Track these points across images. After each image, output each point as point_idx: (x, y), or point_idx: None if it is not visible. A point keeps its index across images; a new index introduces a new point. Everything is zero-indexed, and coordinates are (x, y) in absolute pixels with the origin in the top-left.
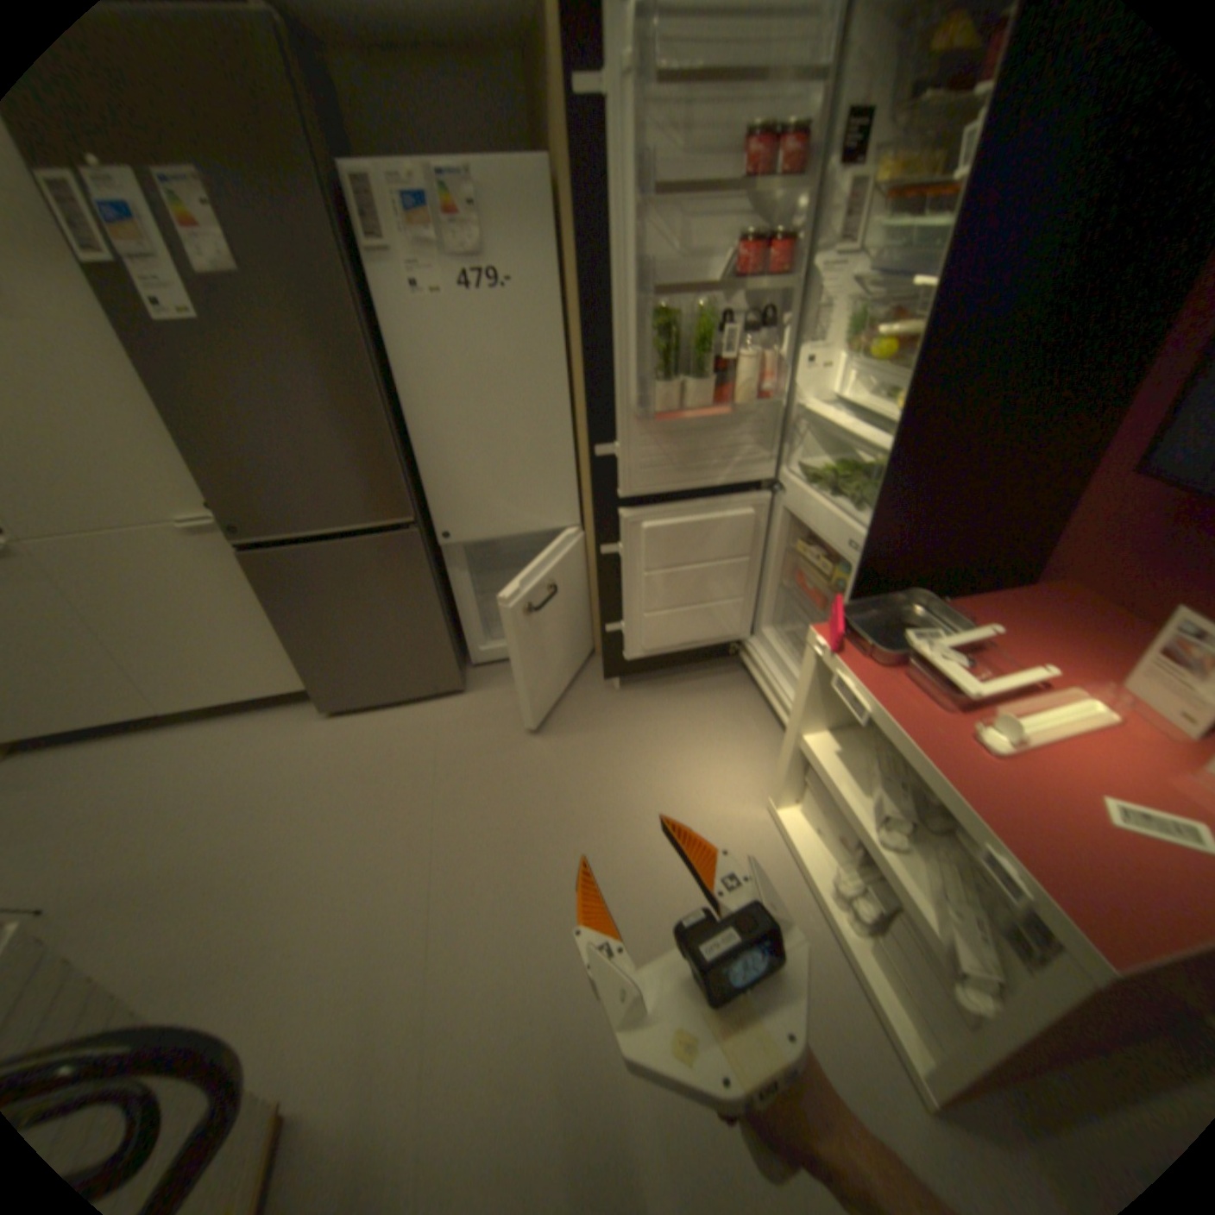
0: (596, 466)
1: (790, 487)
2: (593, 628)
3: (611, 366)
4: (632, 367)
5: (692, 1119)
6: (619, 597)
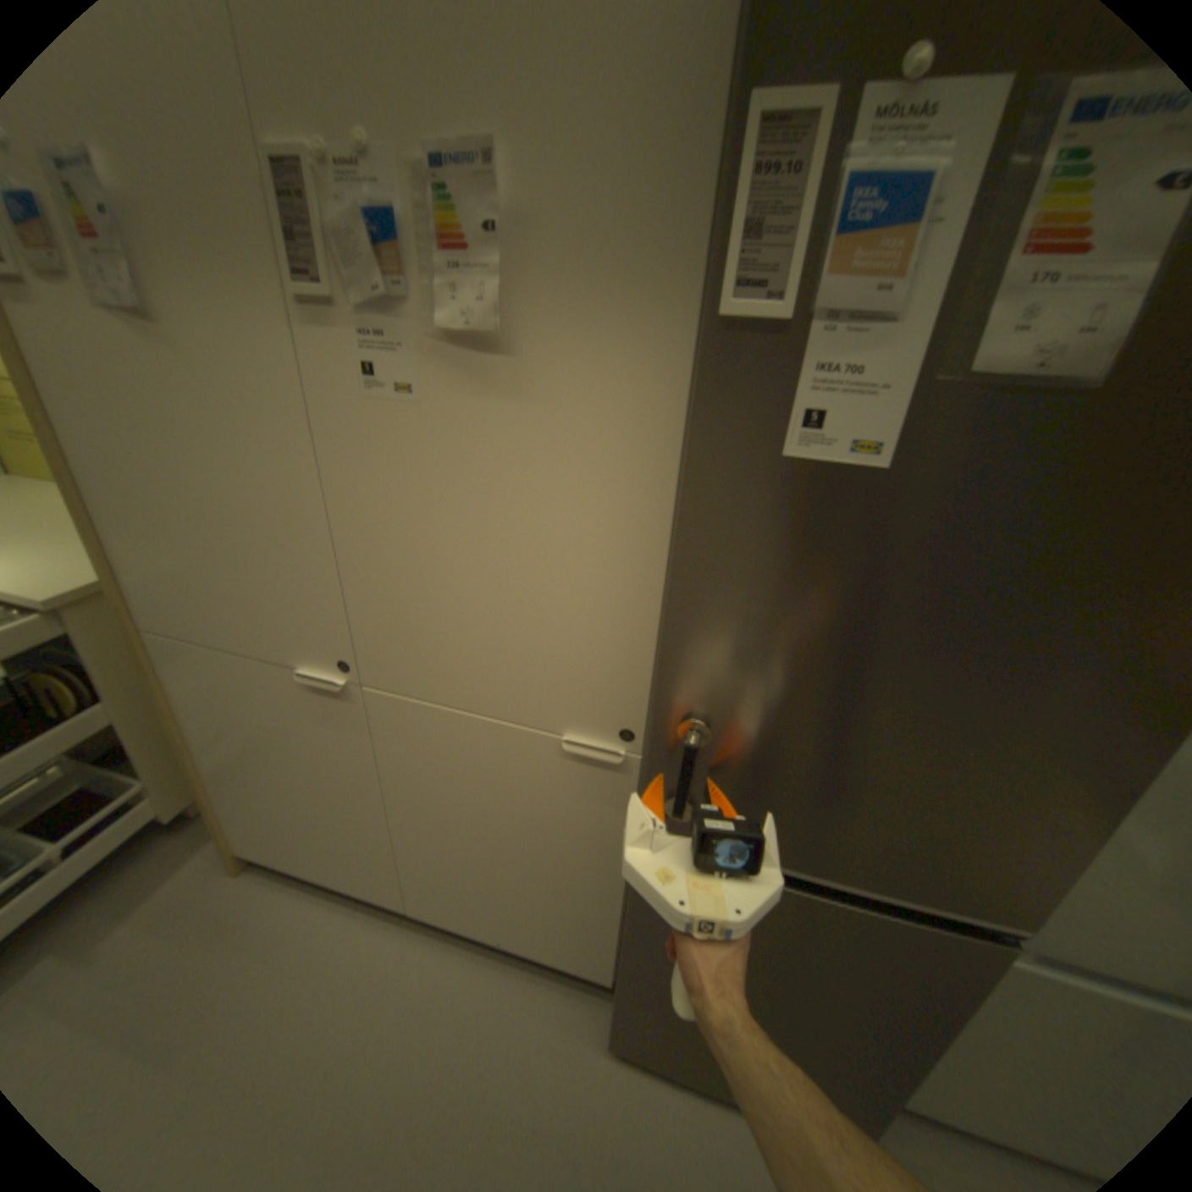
0: None
1: None
2: None
3: None
4: None
5: None
6: None
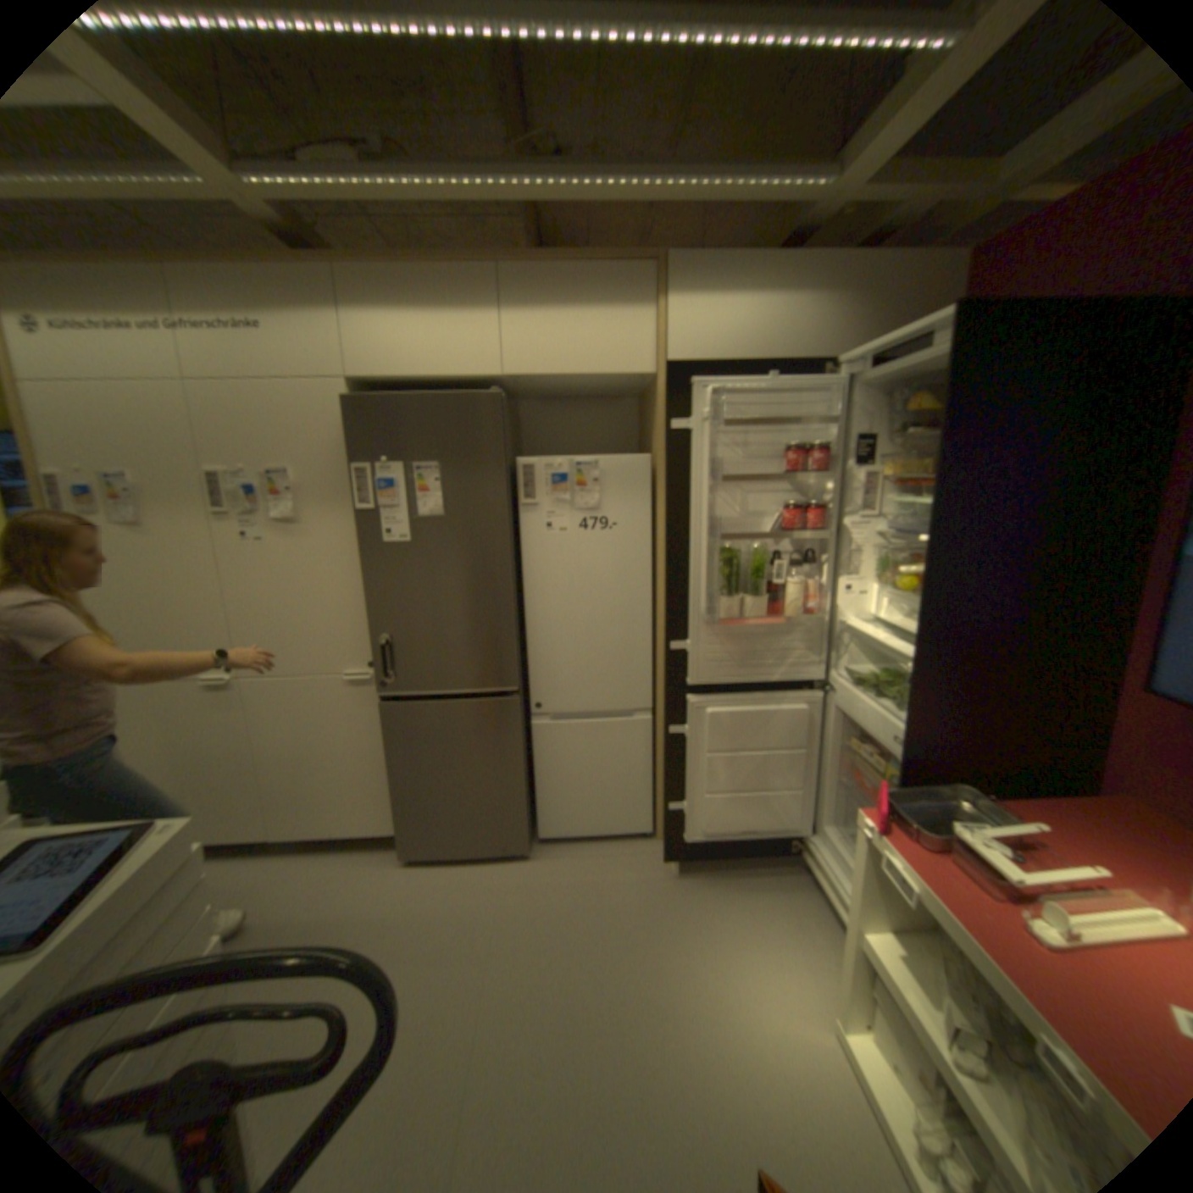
0: (670, 658)
1: (841, 689)
2: (656, 808)
3: (687, 584)
4: (703, 585)
5: None
6: (683, 775)
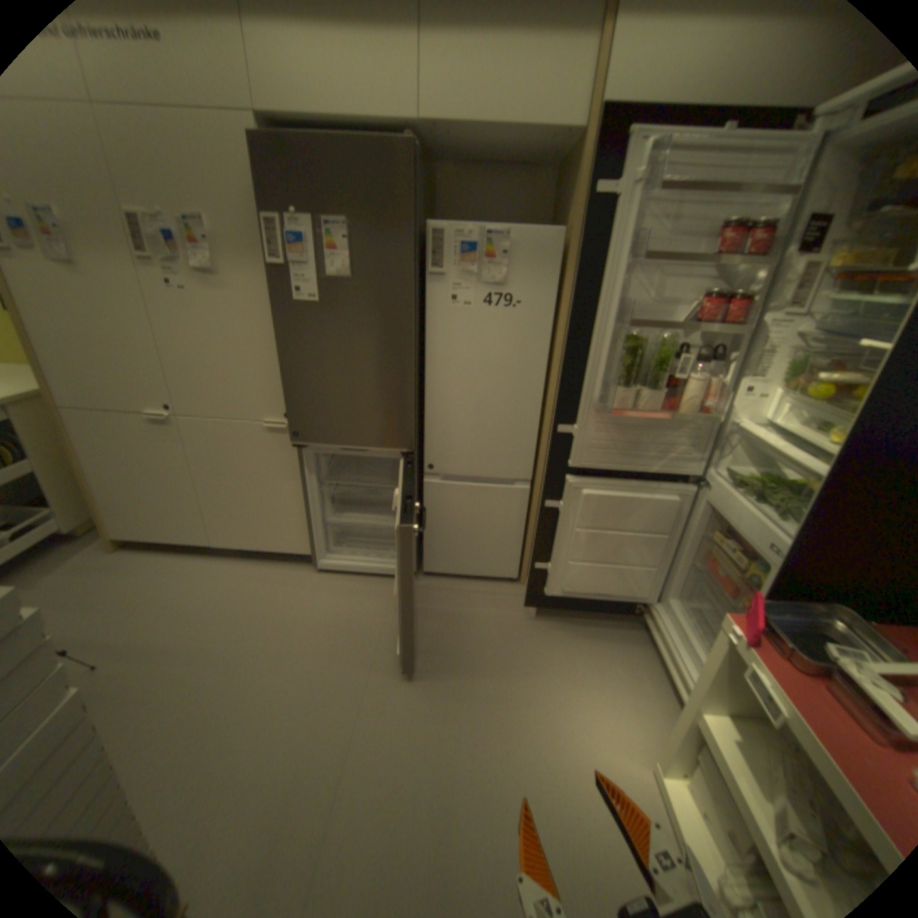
0: (553, 438)
1: (714, 485)
2: (522, 560)
3: (583, 369)
4: (599, 372)
5: None
6: (551, 541)
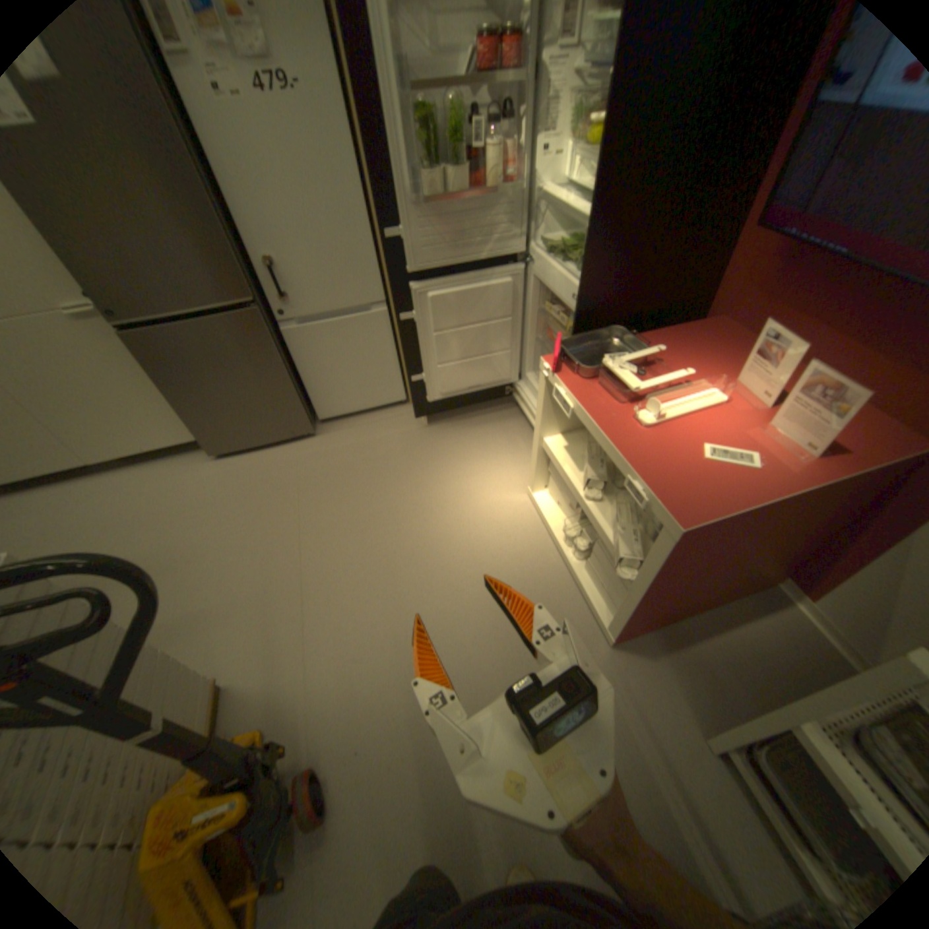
0: (389, 248)
1: (537, 258)
2: (405, 382)
3: (387, 157)
4: (402, 158)
5: (471, 663)
6: (417, 353)
